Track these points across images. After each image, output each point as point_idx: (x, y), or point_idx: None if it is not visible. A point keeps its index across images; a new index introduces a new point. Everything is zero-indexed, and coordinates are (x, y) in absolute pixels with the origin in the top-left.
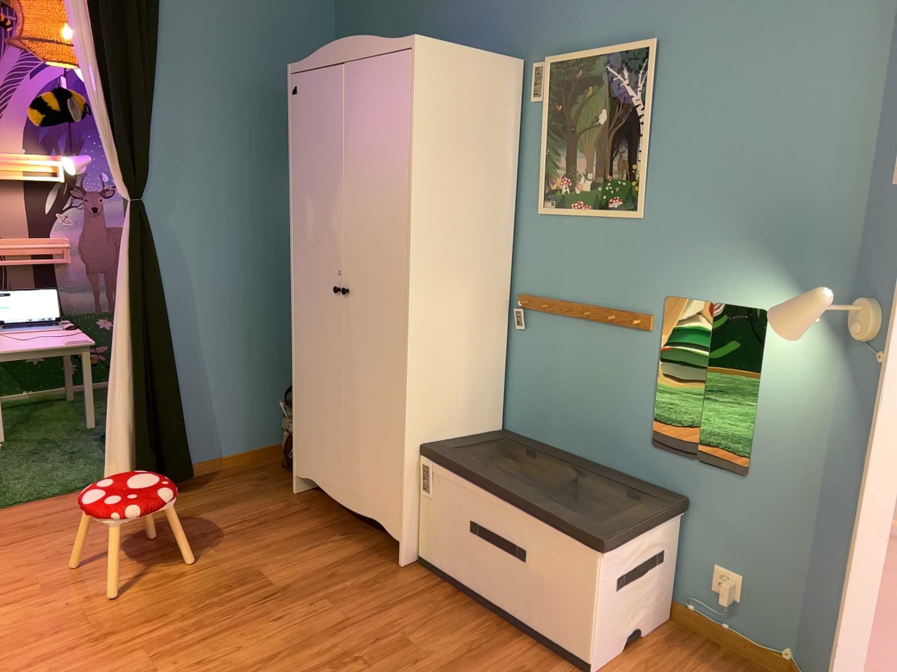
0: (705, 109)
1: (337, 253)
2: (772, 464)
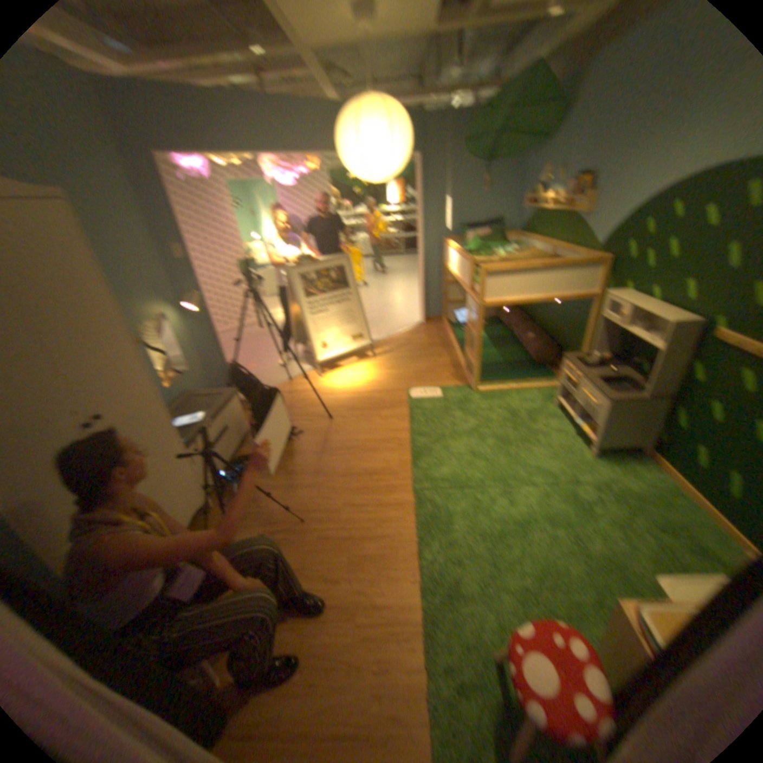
0: (99, 237)
1: (58, 399)
2: (186, 359)
